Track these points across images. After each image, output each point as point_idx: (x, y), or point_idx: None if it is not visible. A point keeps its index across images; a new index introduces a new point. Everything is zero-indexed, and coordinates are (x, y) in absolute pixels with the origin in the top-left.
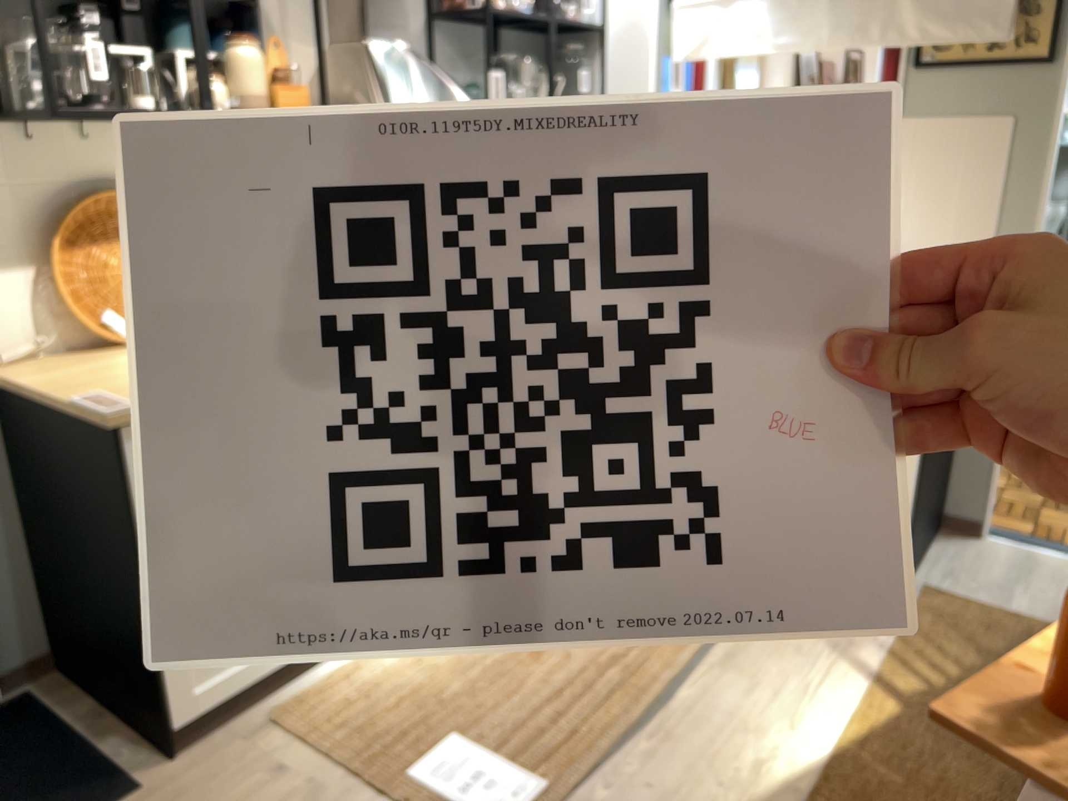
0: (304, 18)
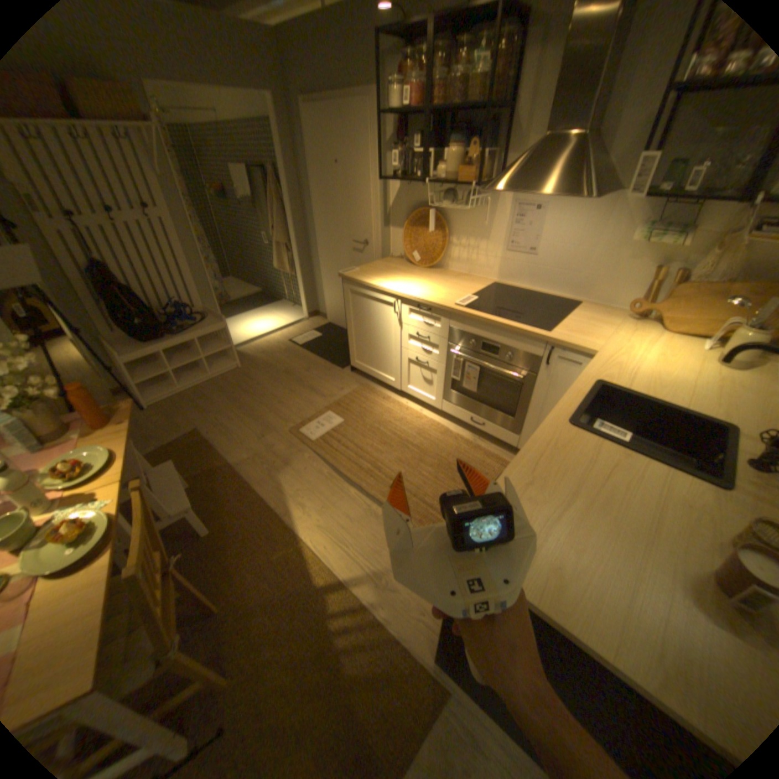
0: (544, 117)
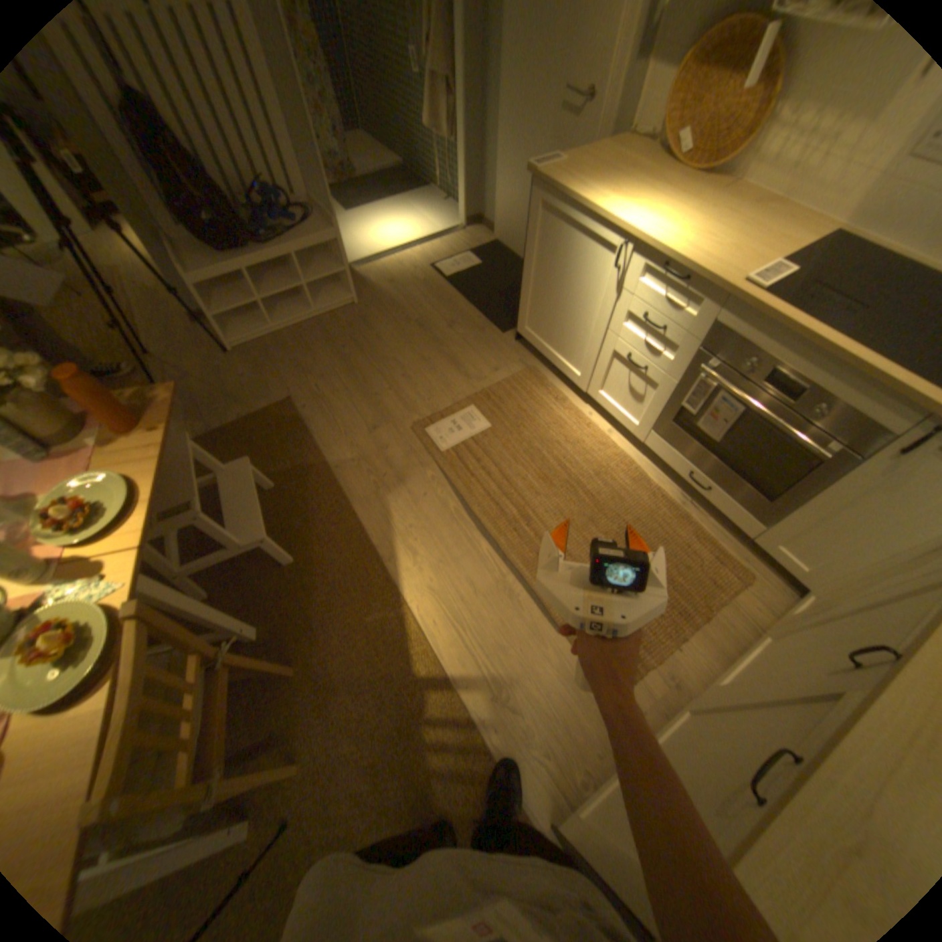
0: None
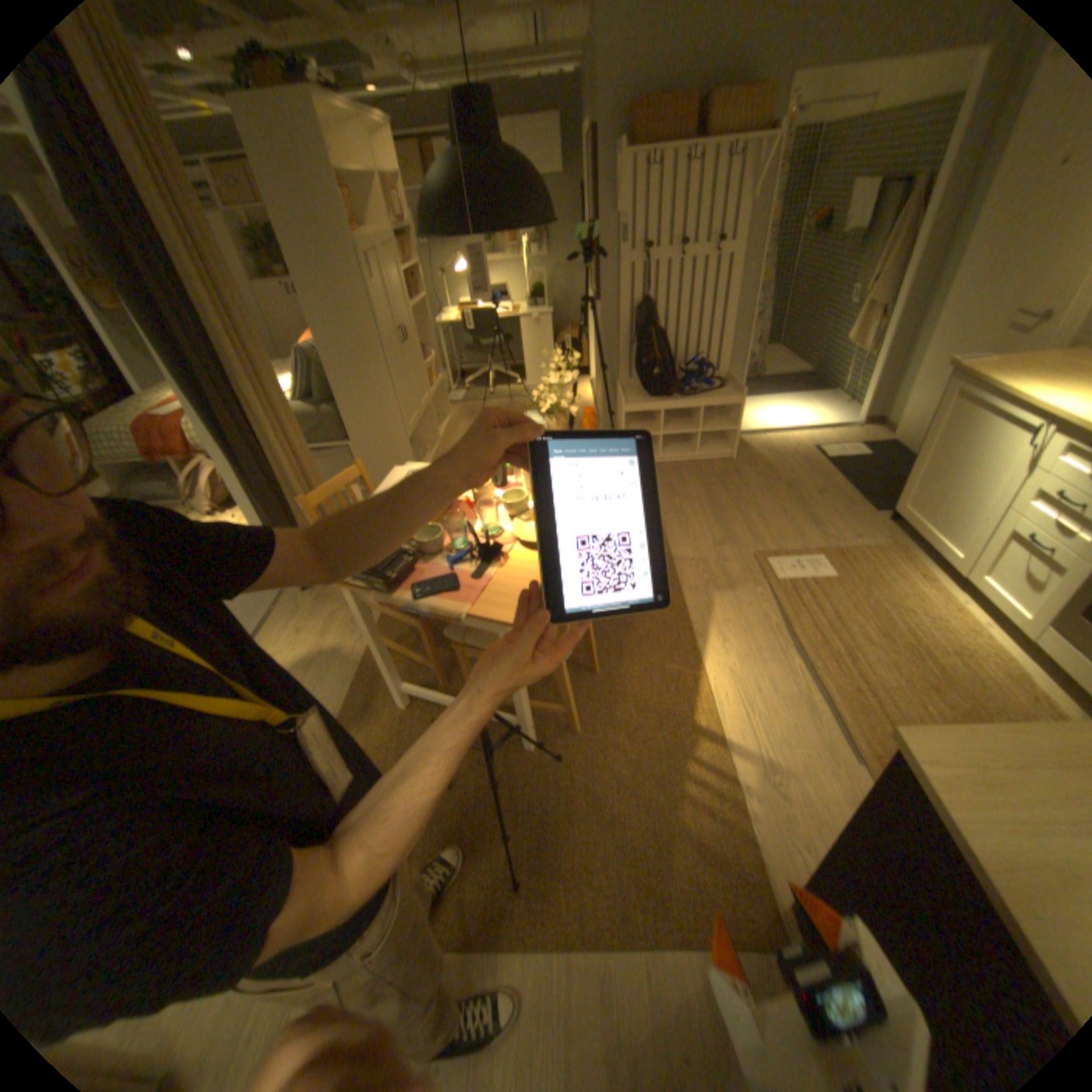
0: None
